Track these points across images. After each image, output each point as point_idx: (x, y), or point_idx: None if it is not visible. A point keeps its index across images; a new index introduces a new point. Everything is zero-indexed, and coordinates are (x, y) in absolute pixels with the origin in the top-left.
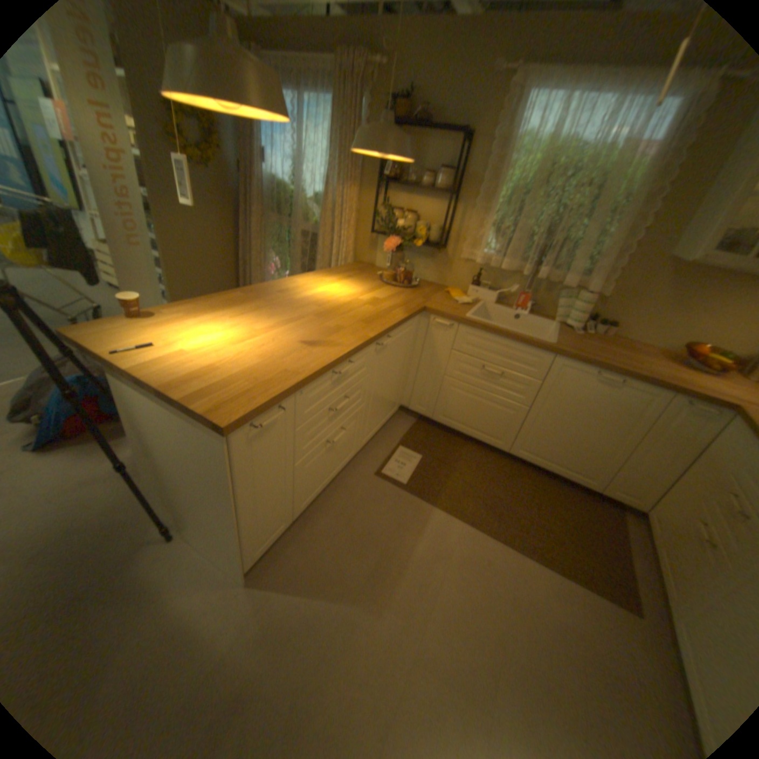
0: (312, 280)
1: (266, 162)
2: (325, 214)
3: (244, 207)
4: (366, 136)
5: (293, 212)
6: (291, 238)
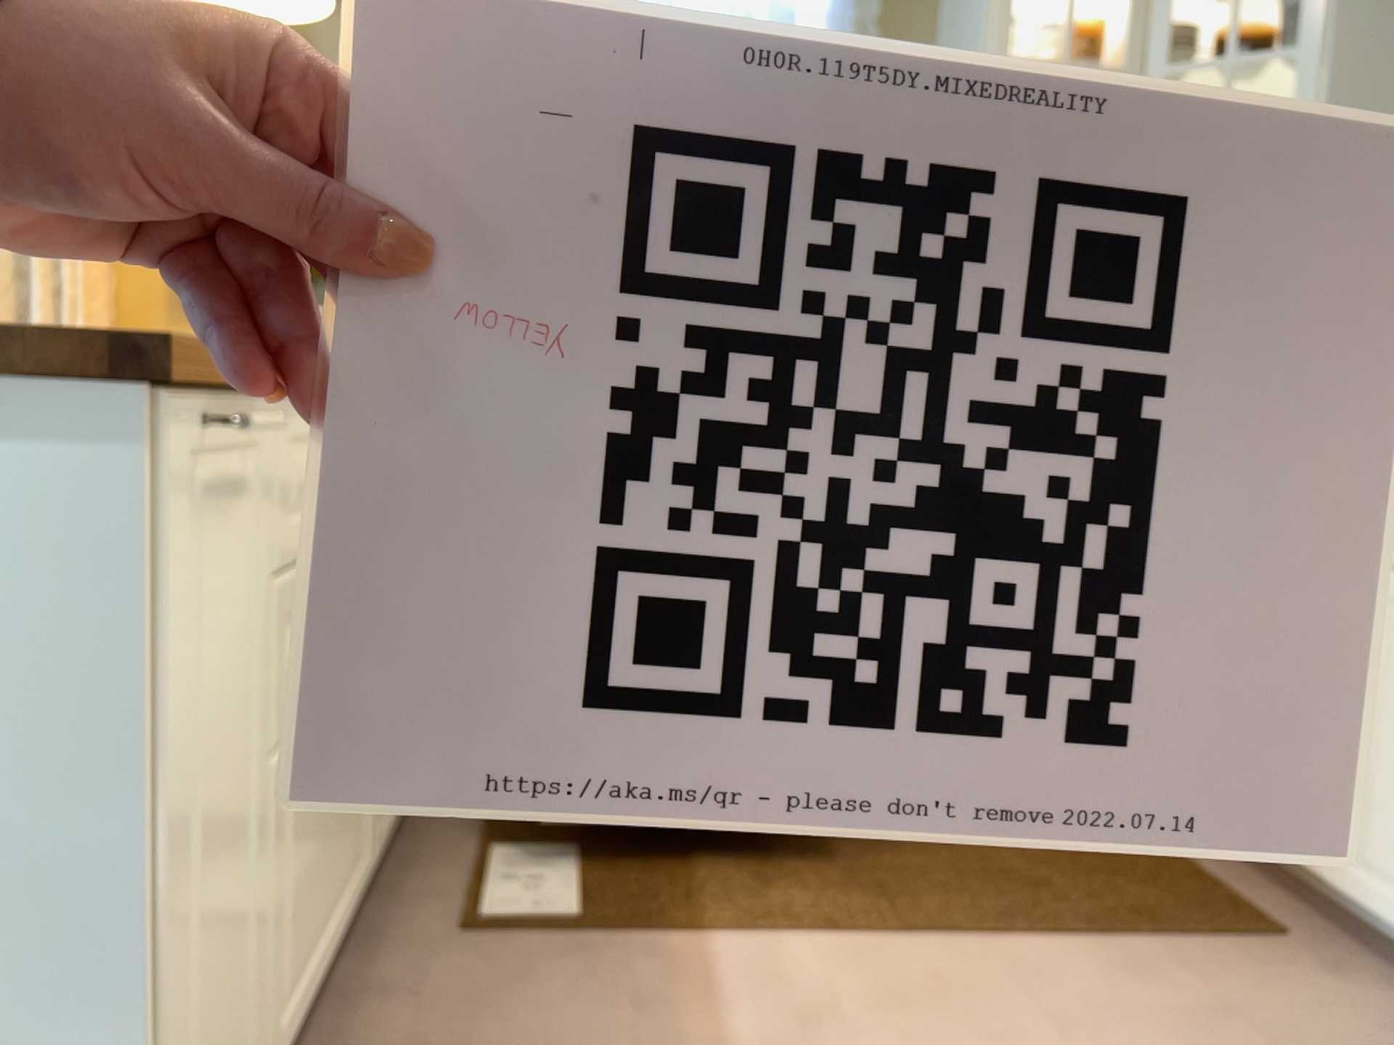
0: None
1: None
2: None
3: None
4: None
5: None
6: None
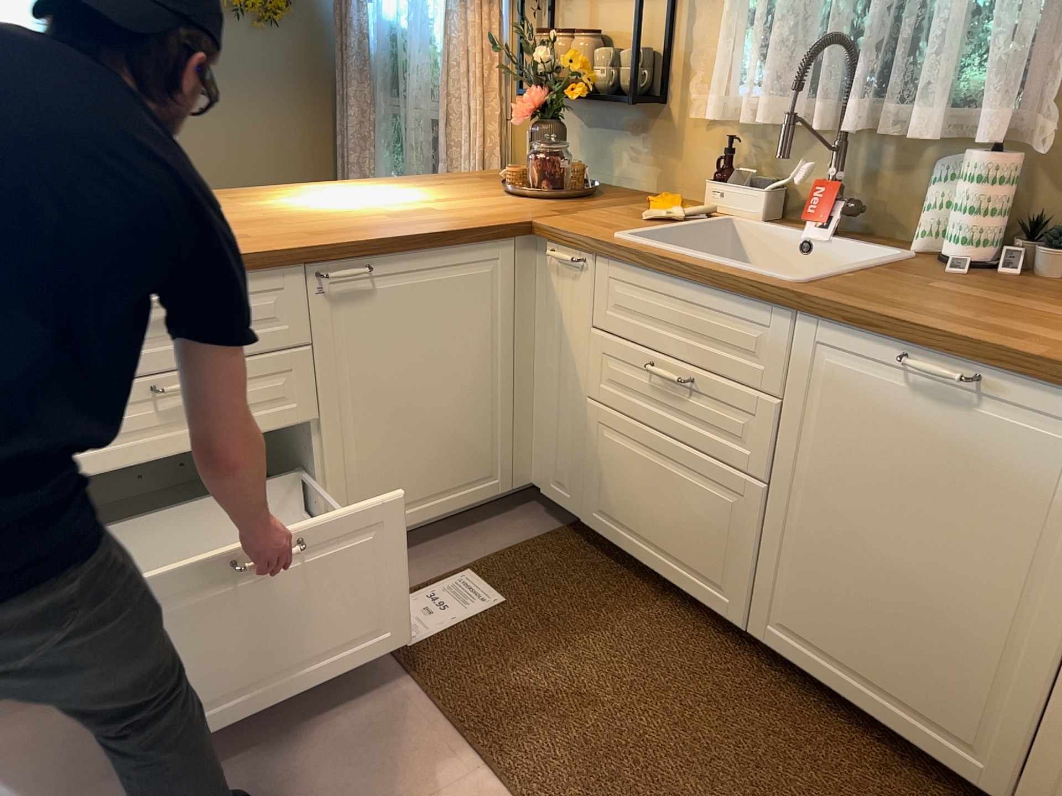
0: (343, 187)
1: None
2: (448, 74)
3: (345, 90)
4: None
5: (411, 83)
6: (409, 136)
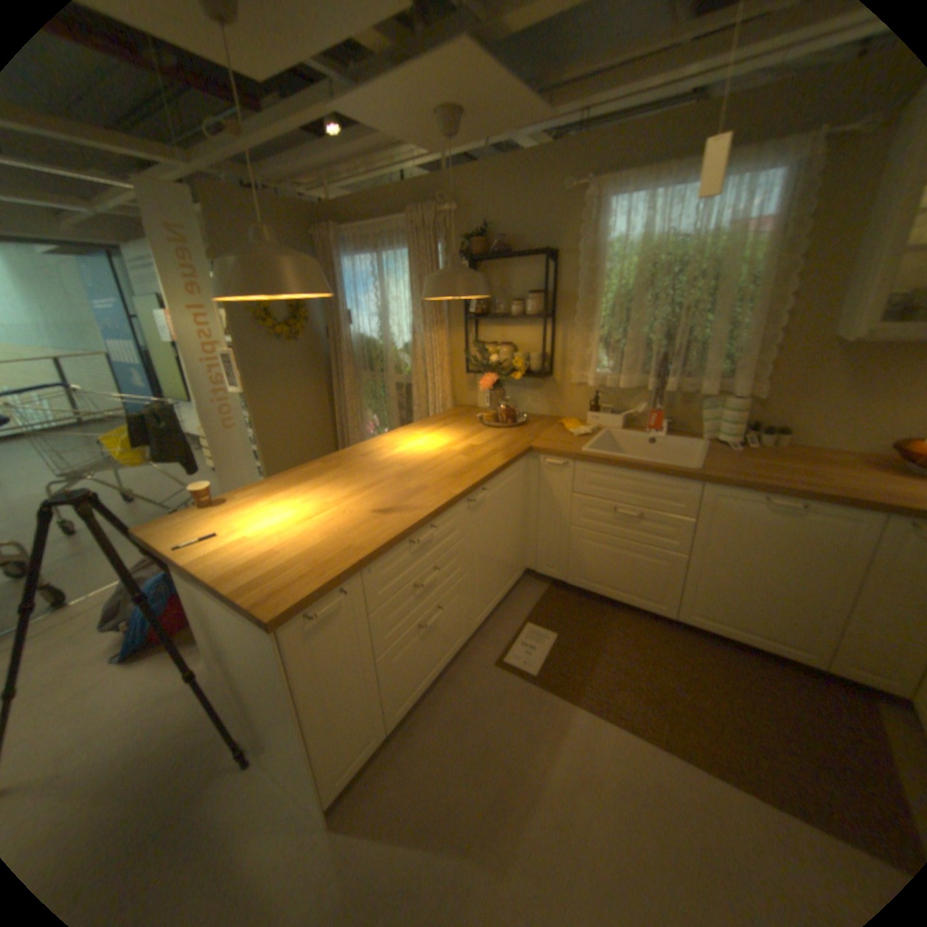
0: (402, 435)
1: (353, 322)
2: (415, 362)
3: (335, 369)
4: (432, 283)
5: (384, 366)
6: (385, 392)
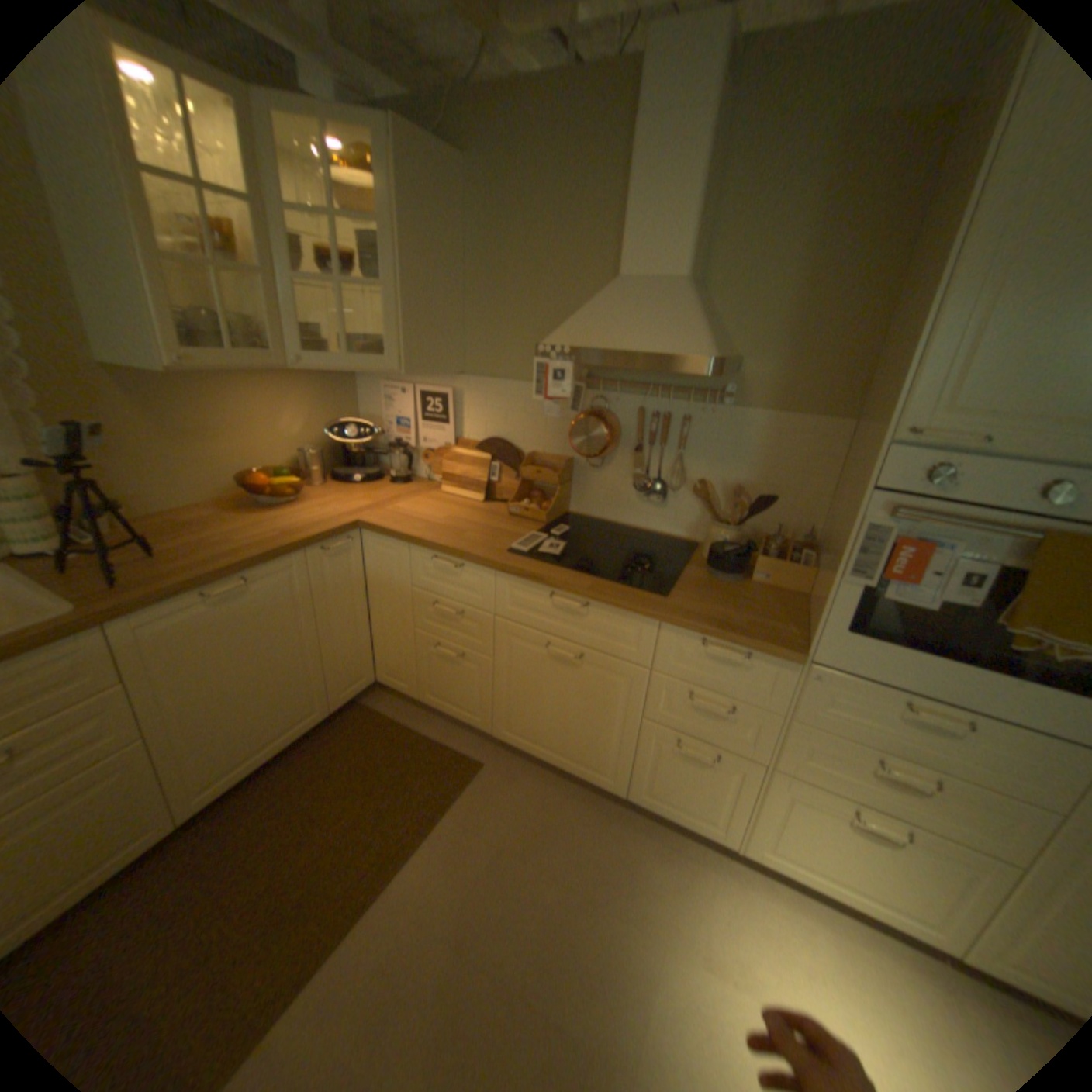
0: None
1: None
2: None
3: None
4: None
5: None
6: None
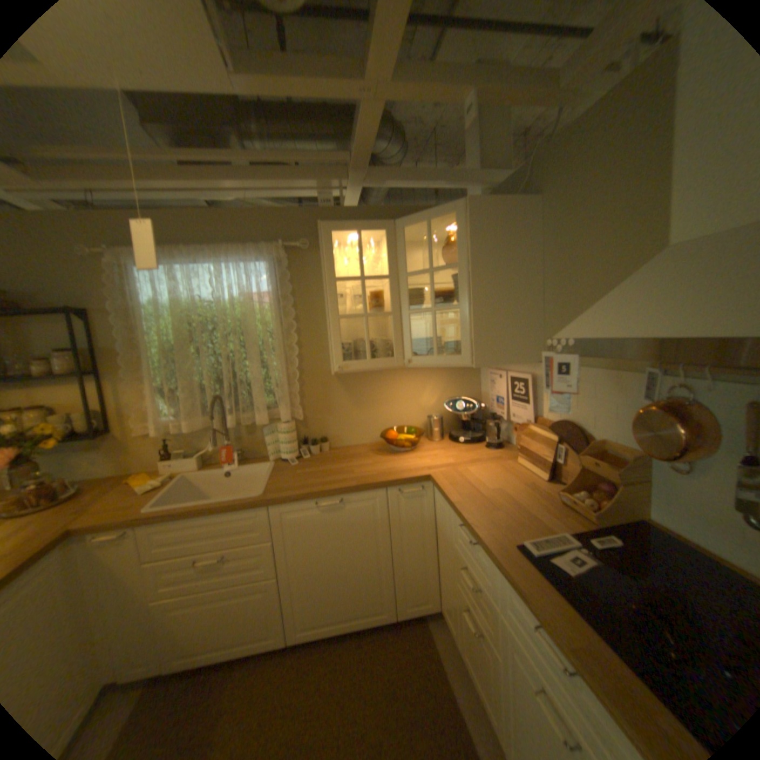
0: None
1: None
2: None
3: None
4: None
5: None
6: None
